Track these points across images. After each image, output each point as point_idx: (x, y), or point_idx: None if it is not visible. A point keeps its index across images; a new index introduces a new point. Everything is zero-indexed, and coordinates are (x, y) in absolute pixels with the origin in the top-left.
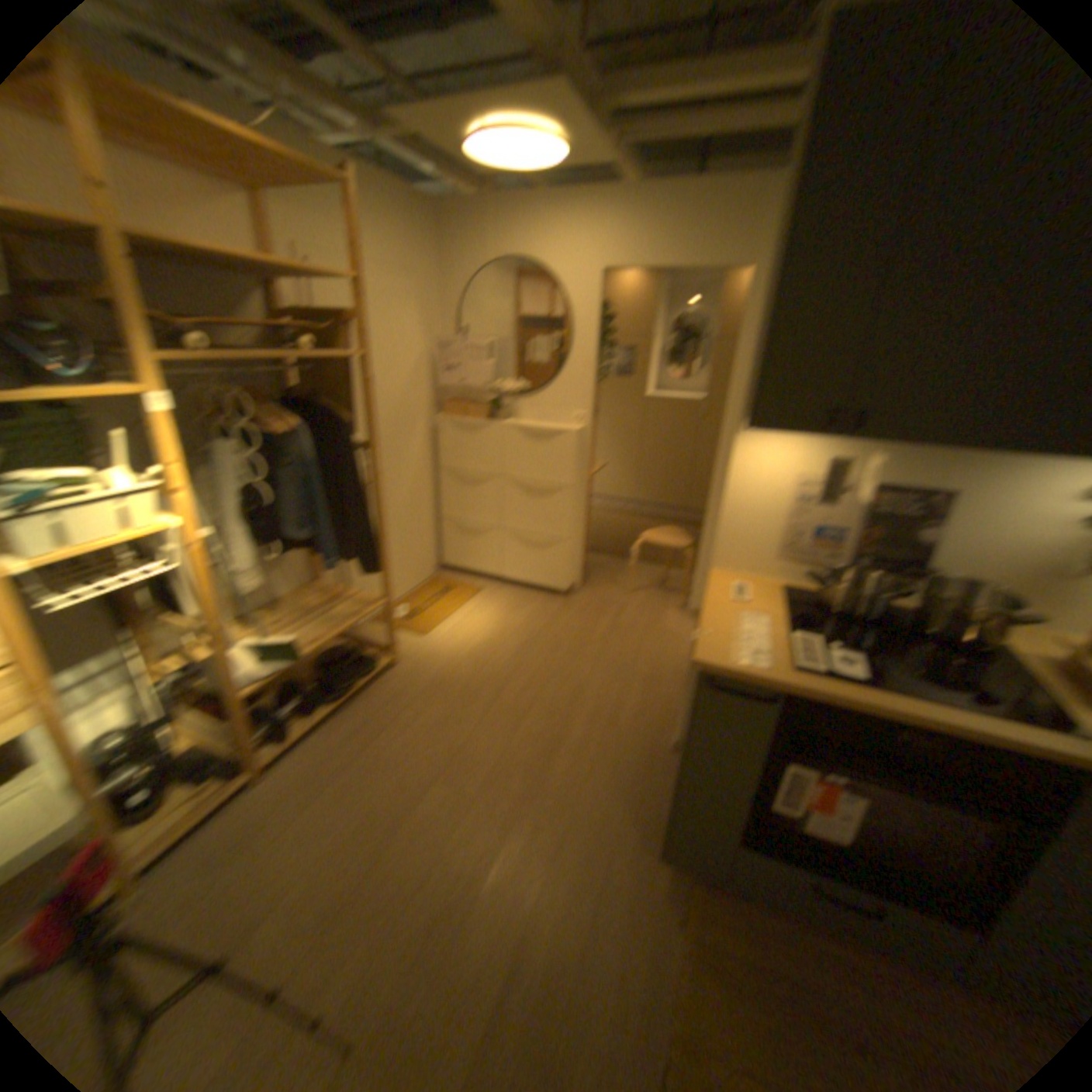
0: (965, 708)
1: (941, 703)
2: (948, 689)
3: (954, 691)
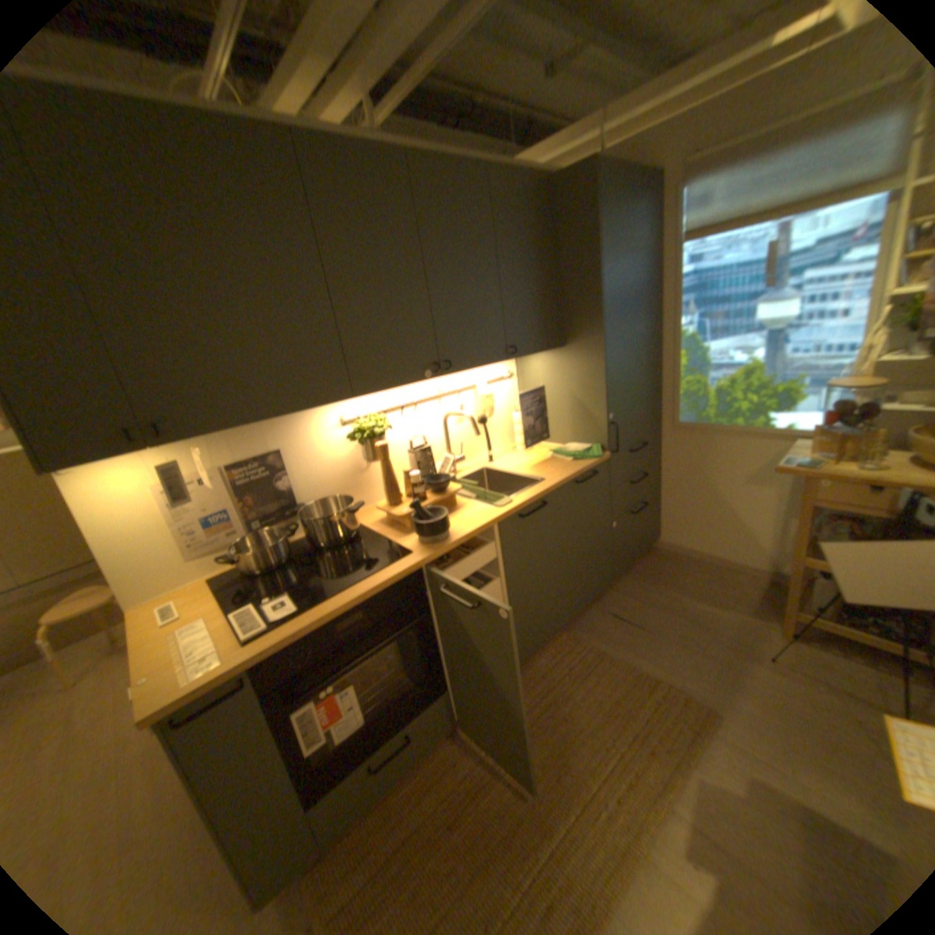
0: (355, 583)
1: (343, 590)
2: (343, 577)
3: (346, 576)
